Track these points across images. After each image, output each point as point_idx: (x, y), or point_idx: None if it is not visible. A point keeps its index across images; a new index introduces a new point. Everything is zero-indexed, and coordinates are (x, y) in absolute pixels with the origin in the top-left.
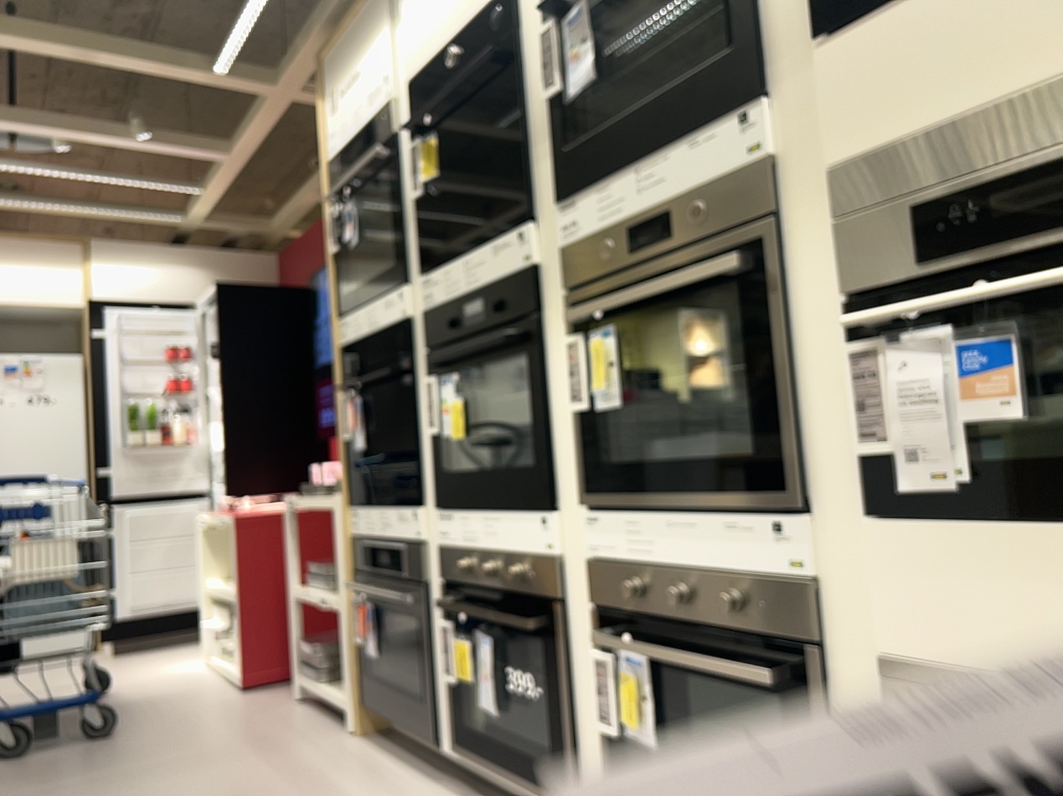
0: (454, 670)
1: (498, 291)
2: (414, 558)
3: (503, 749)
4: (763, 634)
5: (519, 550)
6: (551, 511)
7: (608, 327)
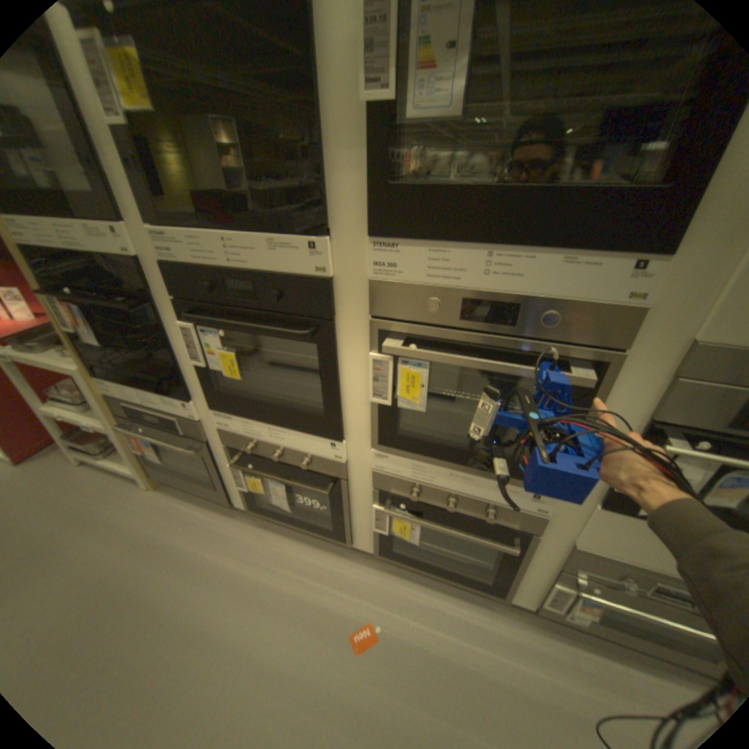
0: (245, 487)
1: (278, 286)
2: (190, 429)
3: (291, 519)
4: (505, 526)
5: (307, 452)
6: (340, 442)
7: (421, 362)
